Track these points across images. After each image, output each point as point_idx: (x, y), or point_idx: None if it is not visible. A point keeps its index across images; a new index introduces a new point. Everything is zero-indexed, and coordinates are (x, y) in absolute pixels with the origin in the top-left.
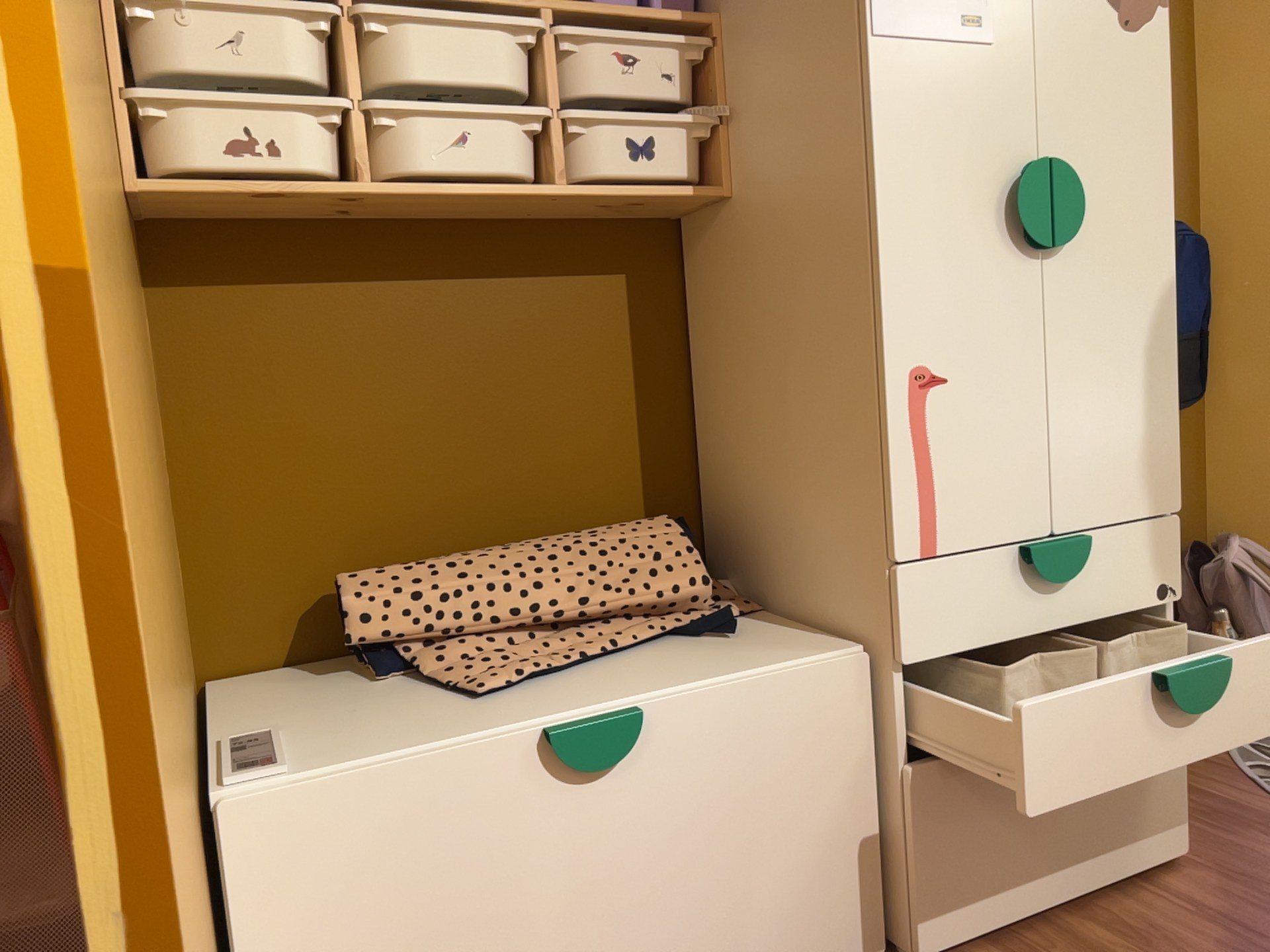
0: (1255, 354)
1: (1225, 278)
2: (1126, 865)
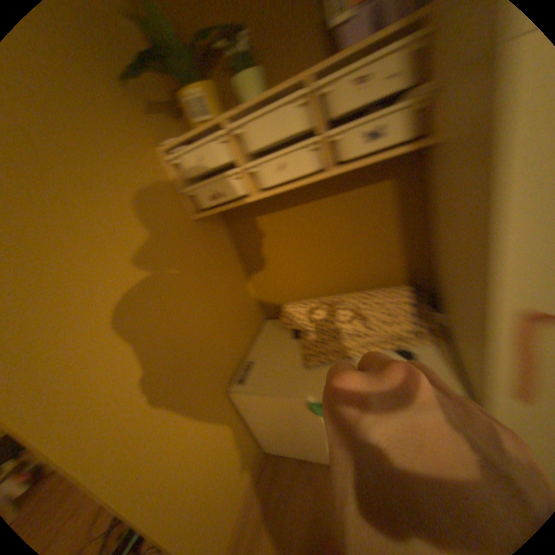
0: None
1: None
2: None
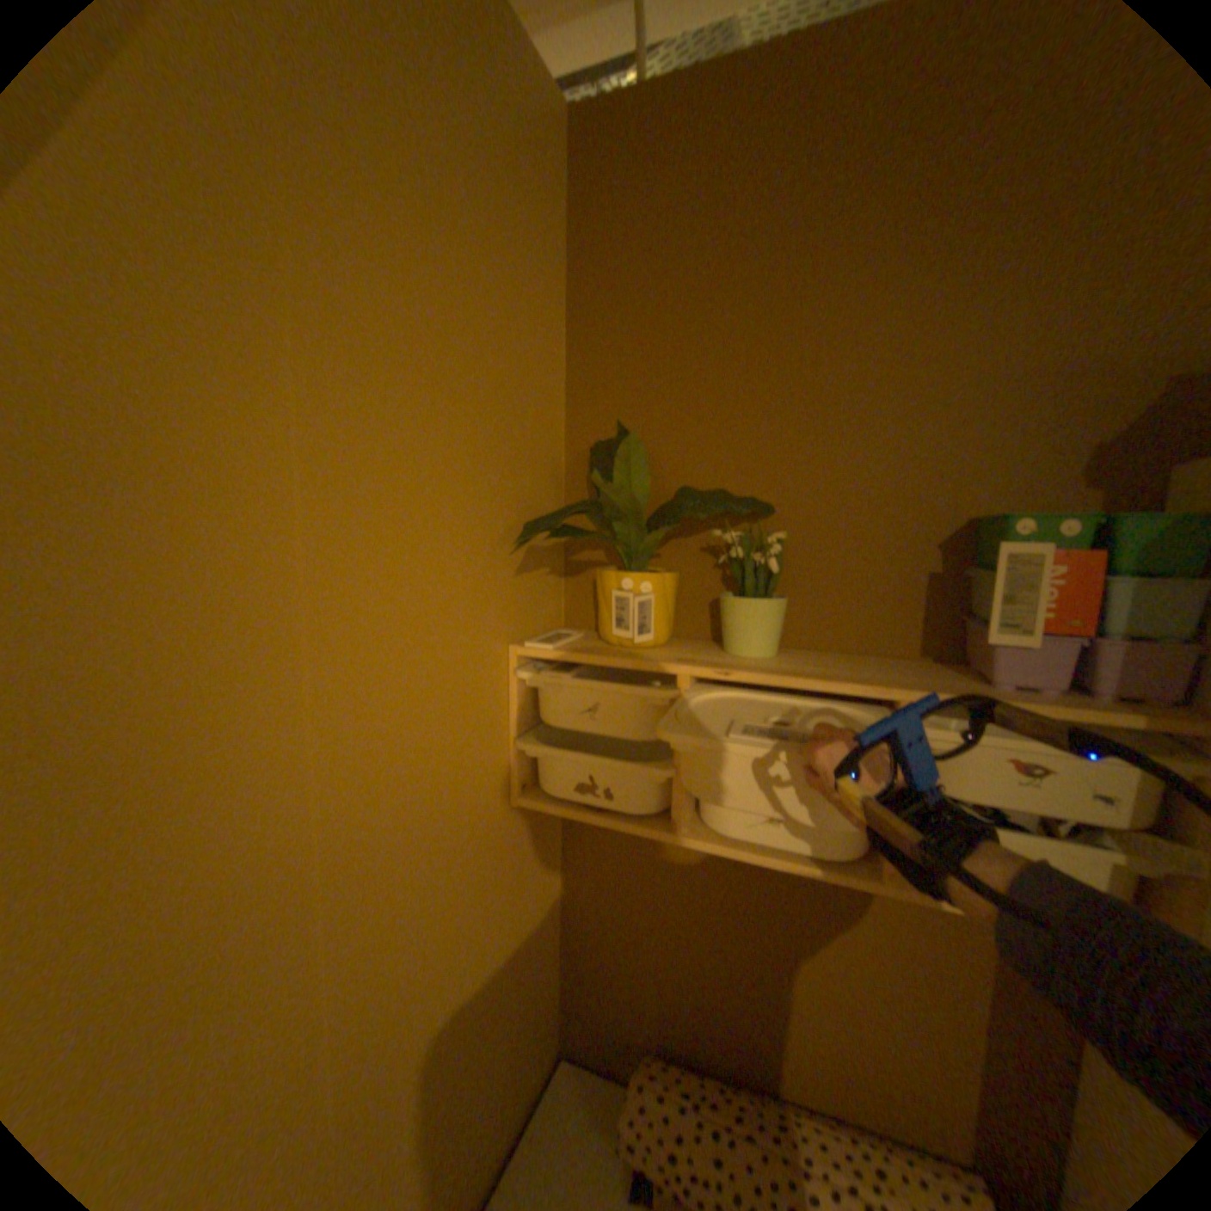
0: None
1: None
2: None
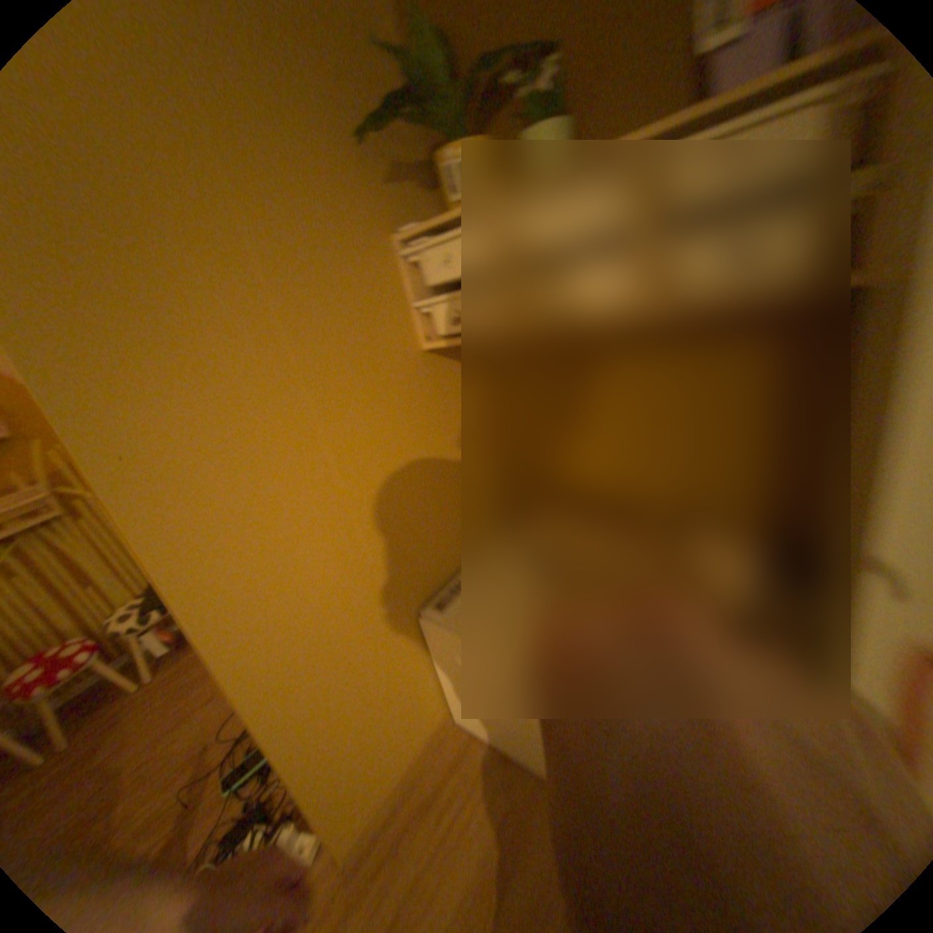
0: None
1: None
2: None
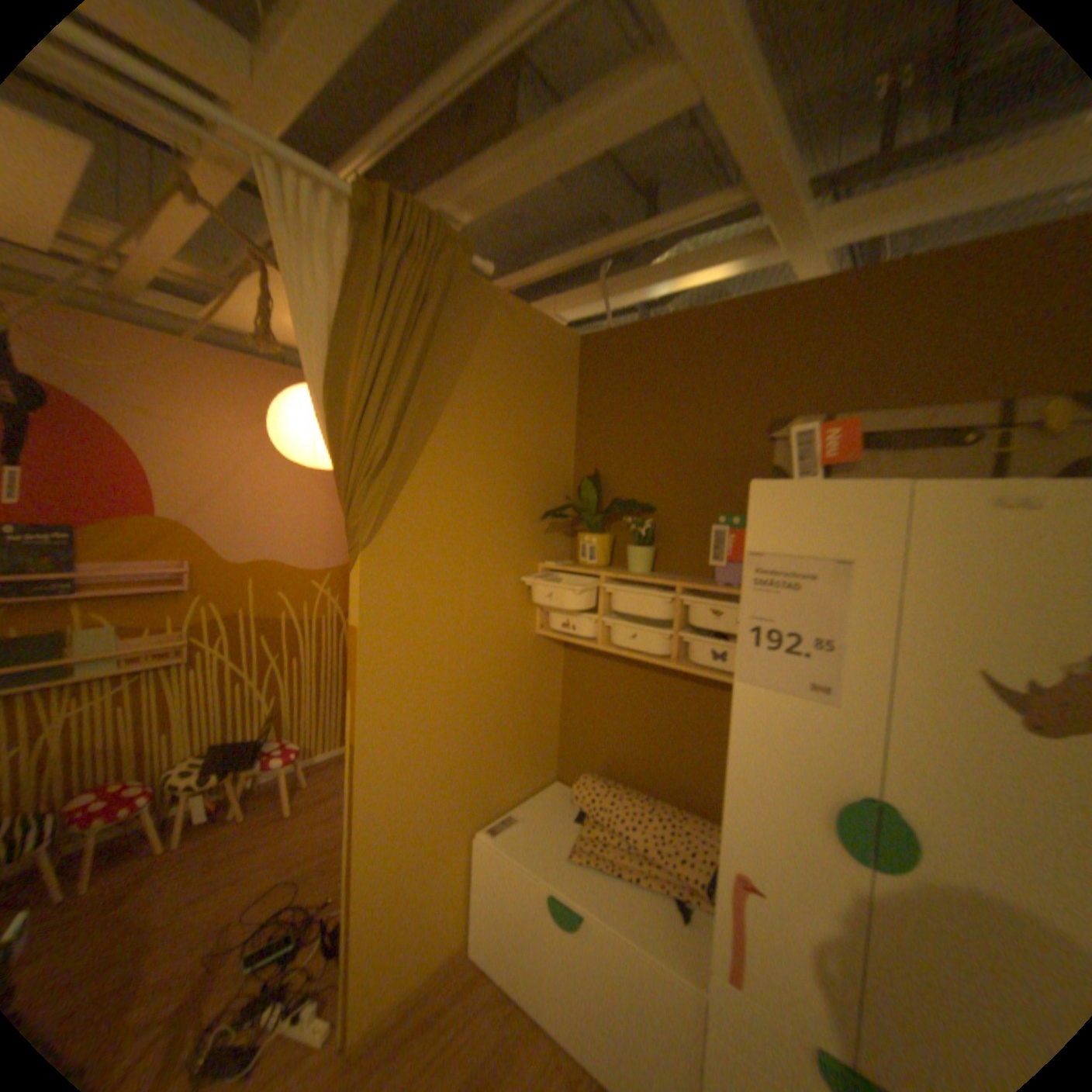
0: None
1: None
2: None
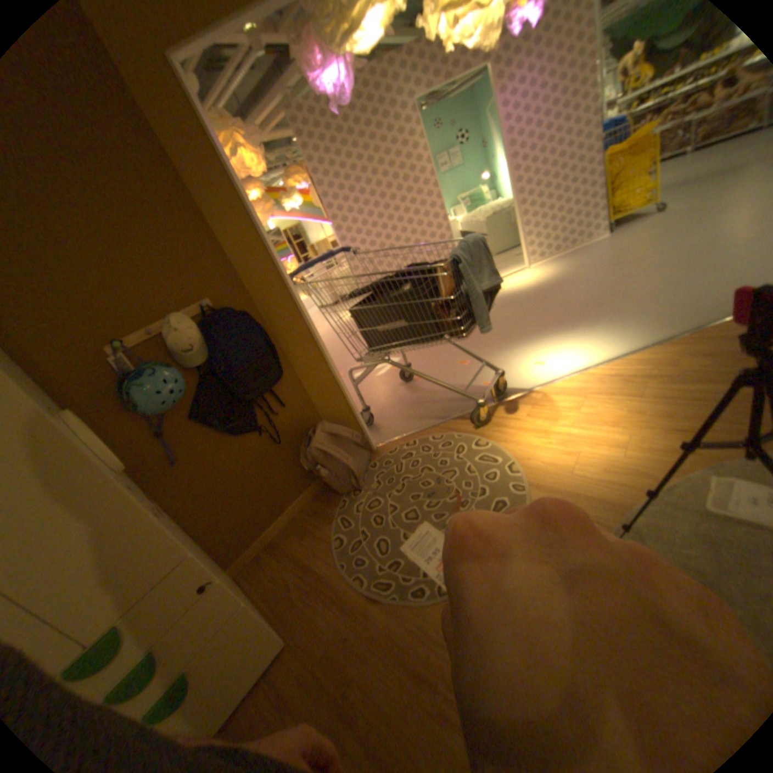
0: (302, 344)
1: (274, 316)
2: (250, 683)
